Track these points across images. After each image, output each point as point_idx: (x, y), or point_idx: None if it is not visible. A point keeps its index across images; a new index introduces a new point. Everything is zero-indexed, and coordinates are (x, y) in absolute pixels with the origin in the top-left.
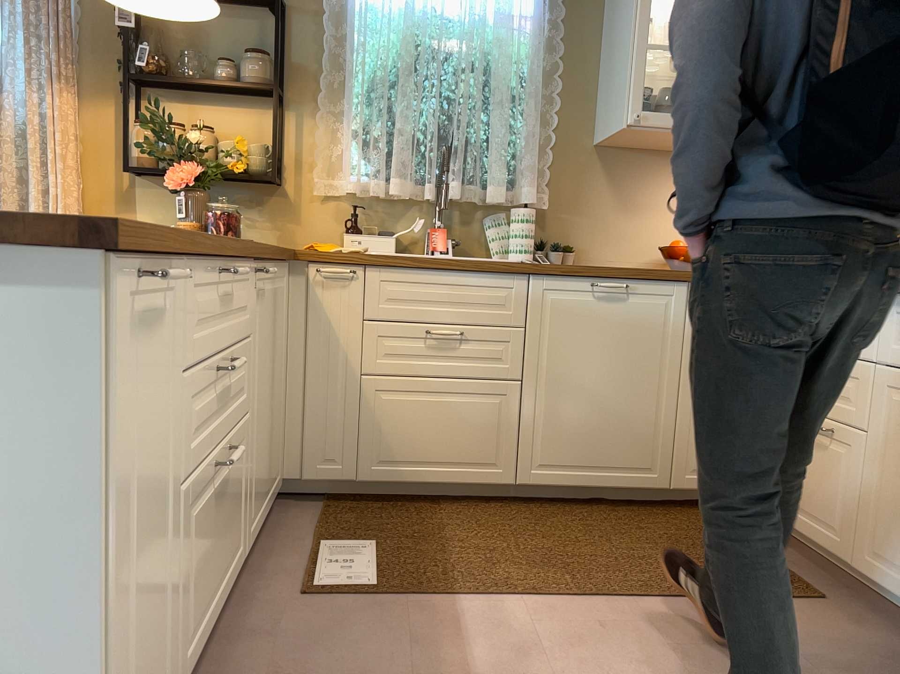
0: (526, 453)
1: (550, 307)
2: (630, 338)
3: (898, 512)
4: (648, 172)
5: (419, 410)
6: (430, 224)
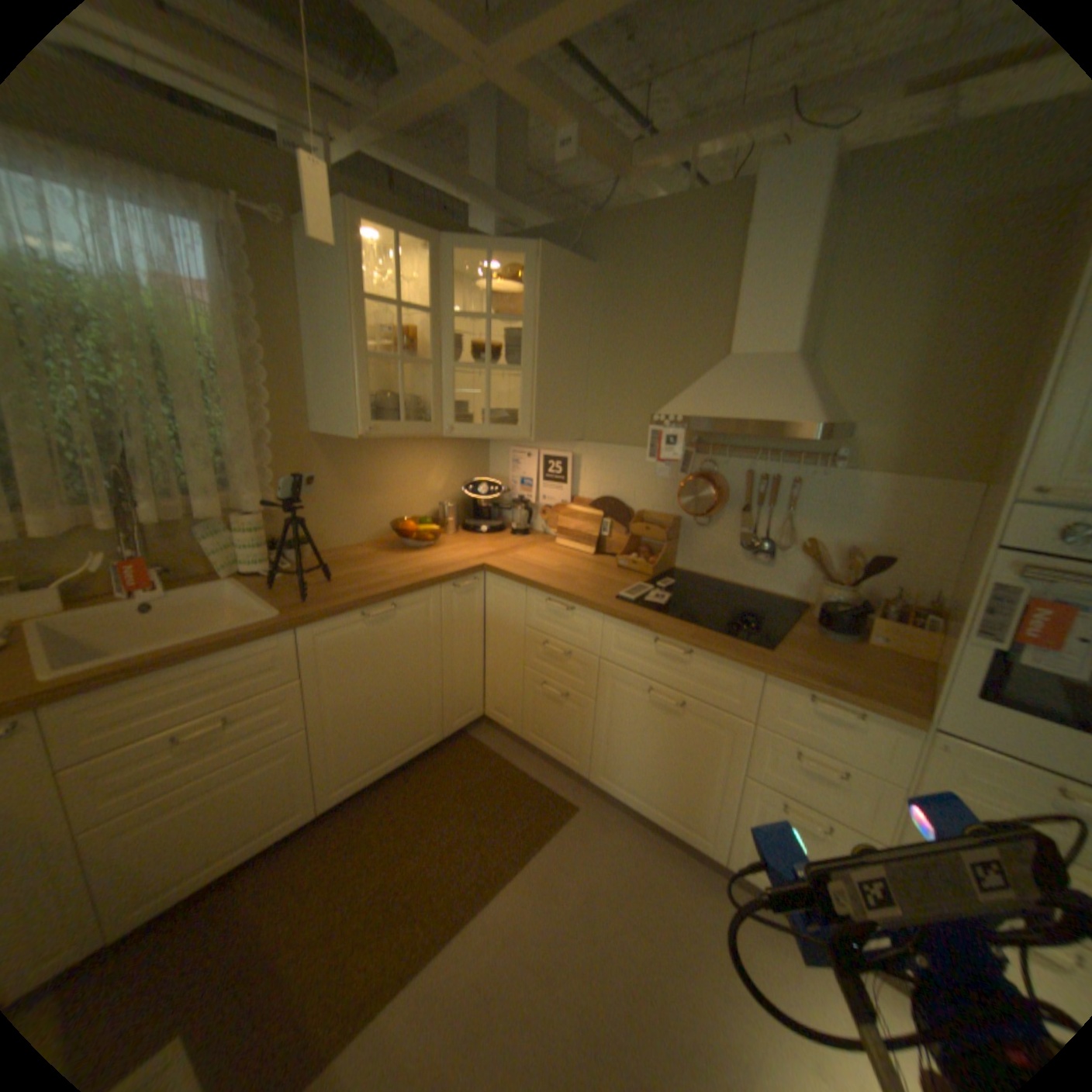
0: (322, 785)
1: (321, 651)
2: (399, 646)
3: (621, 753)
4: (365, 455)
5: (183, 823)
6: (110, 554)
